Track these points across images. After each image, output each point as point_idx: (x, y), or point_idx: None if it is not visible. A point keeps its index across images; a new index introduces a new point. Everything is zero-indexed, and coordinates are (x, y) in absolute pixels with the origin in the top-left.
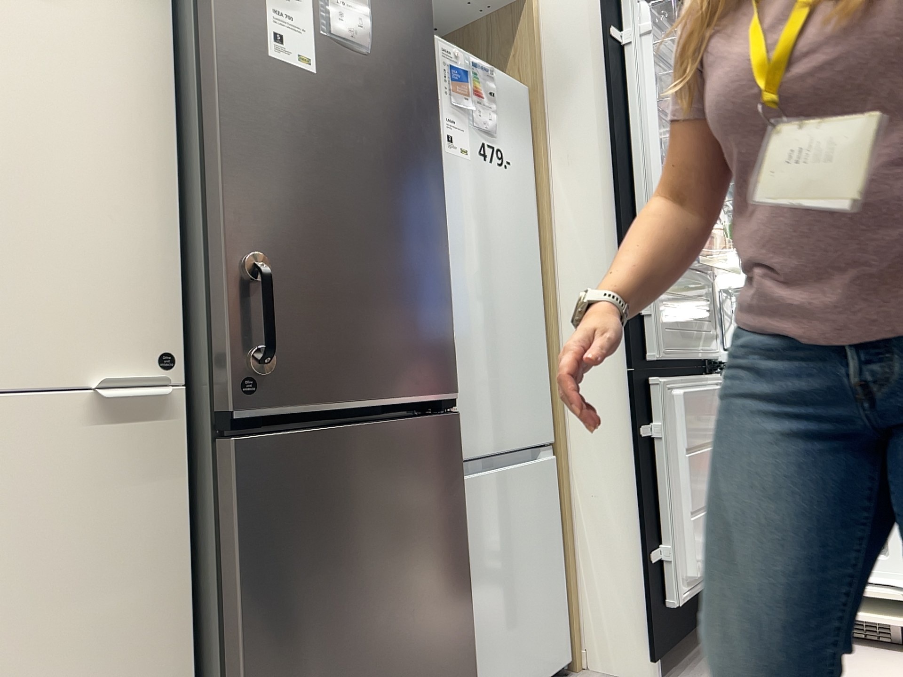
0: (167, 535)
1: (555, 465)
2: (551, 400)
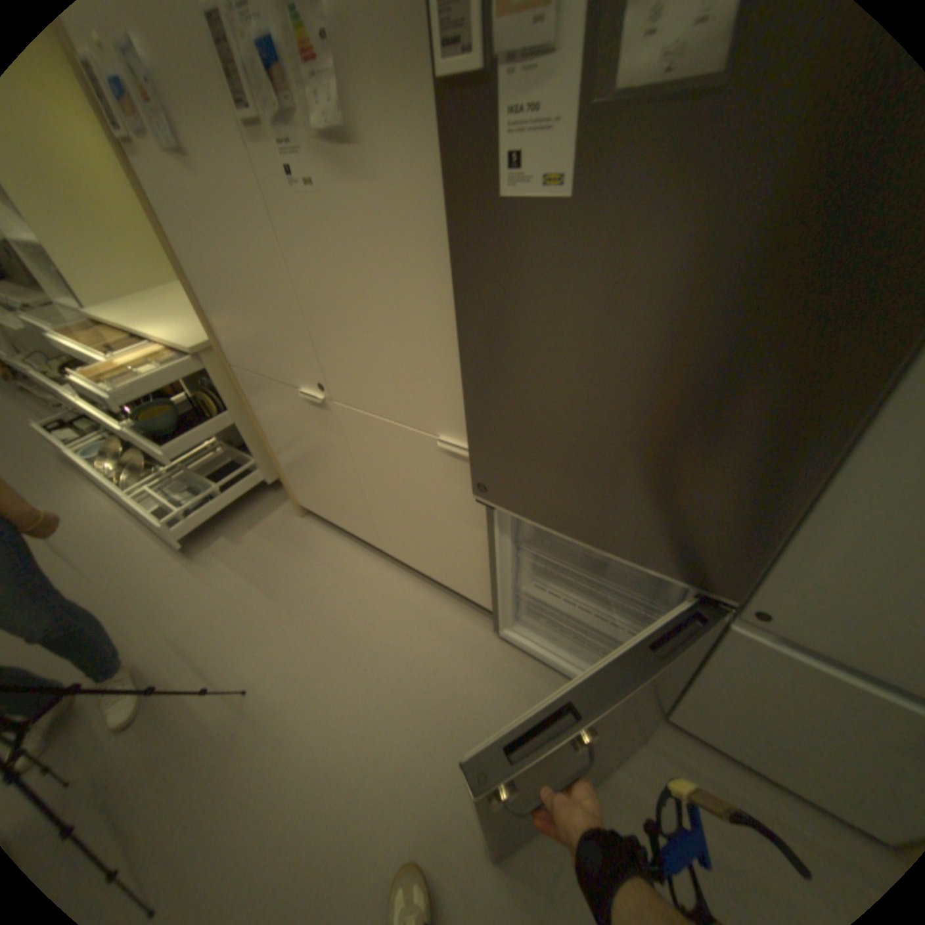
0: (480, 510)
1: None
2: None
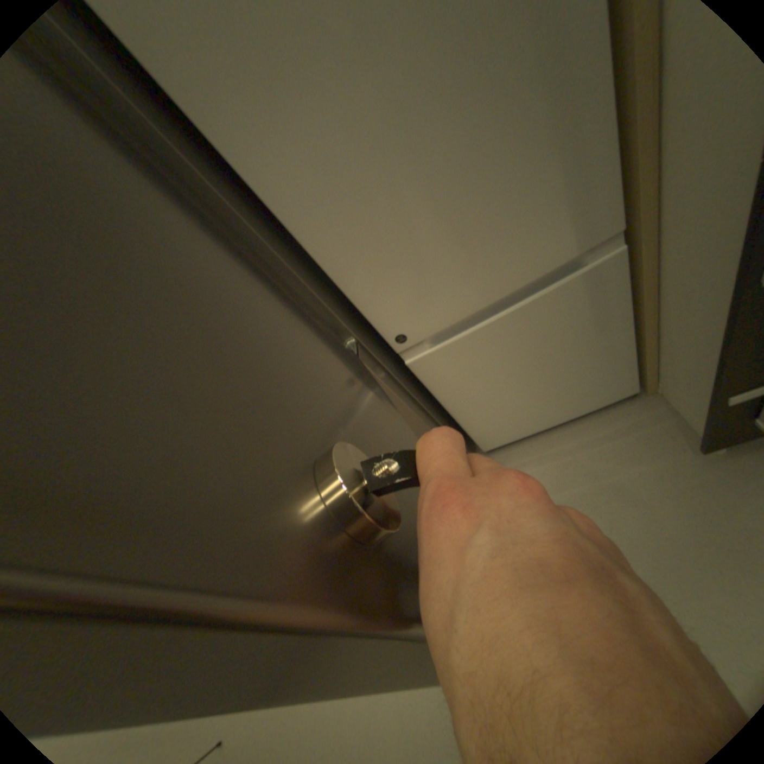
0: None
1: (628, 243)
2: (621, 156)
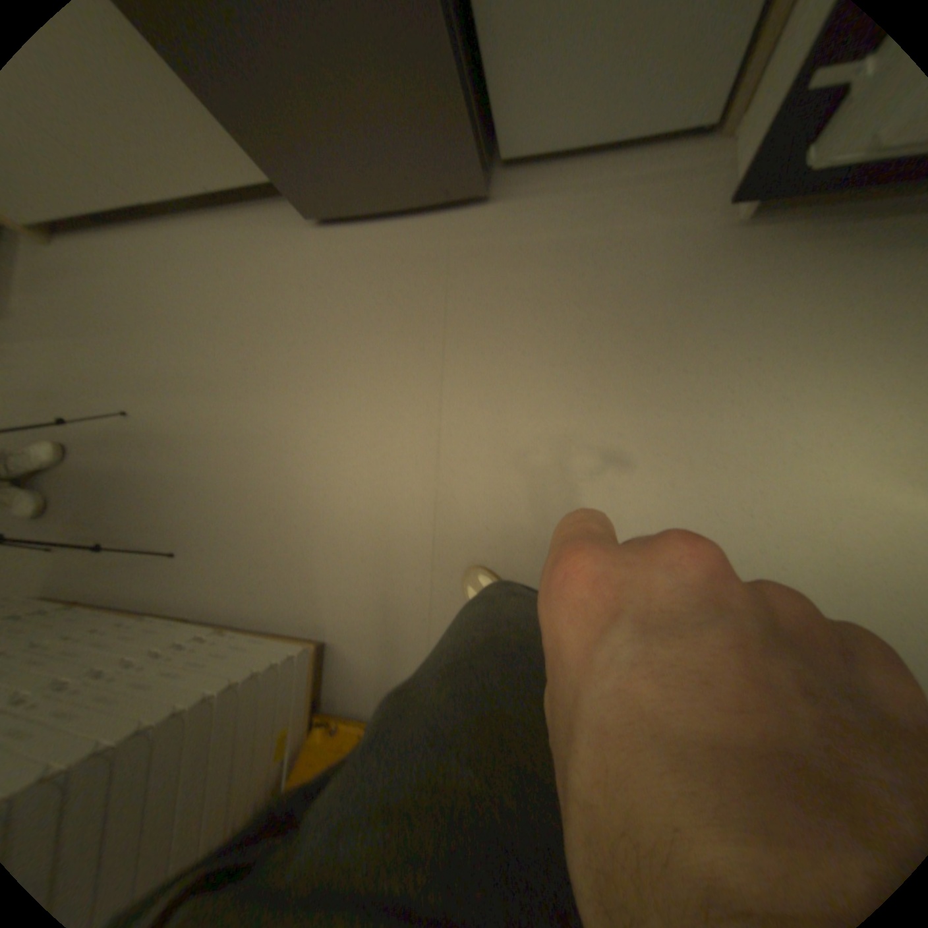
0: None
1: None
2: None
